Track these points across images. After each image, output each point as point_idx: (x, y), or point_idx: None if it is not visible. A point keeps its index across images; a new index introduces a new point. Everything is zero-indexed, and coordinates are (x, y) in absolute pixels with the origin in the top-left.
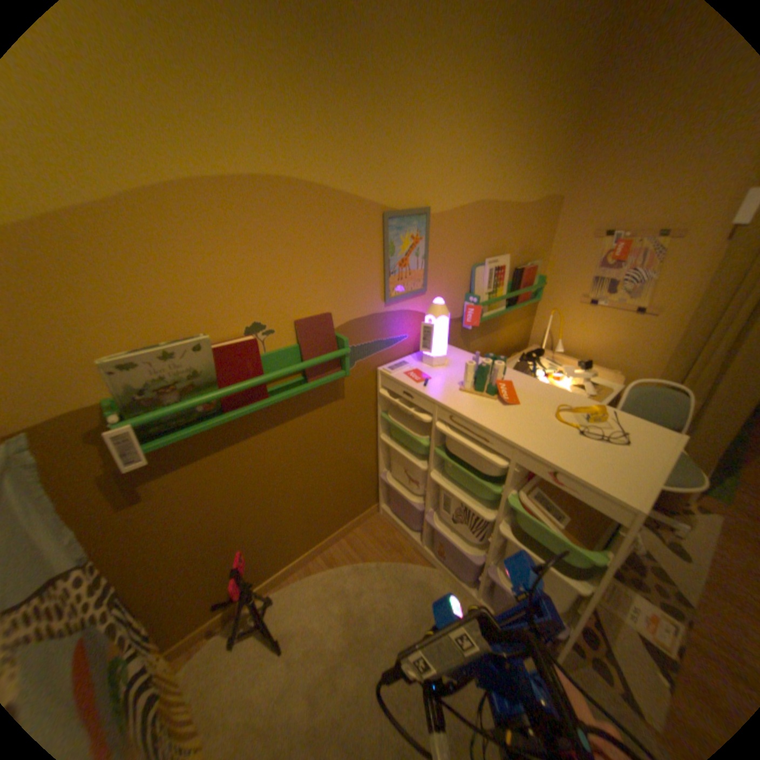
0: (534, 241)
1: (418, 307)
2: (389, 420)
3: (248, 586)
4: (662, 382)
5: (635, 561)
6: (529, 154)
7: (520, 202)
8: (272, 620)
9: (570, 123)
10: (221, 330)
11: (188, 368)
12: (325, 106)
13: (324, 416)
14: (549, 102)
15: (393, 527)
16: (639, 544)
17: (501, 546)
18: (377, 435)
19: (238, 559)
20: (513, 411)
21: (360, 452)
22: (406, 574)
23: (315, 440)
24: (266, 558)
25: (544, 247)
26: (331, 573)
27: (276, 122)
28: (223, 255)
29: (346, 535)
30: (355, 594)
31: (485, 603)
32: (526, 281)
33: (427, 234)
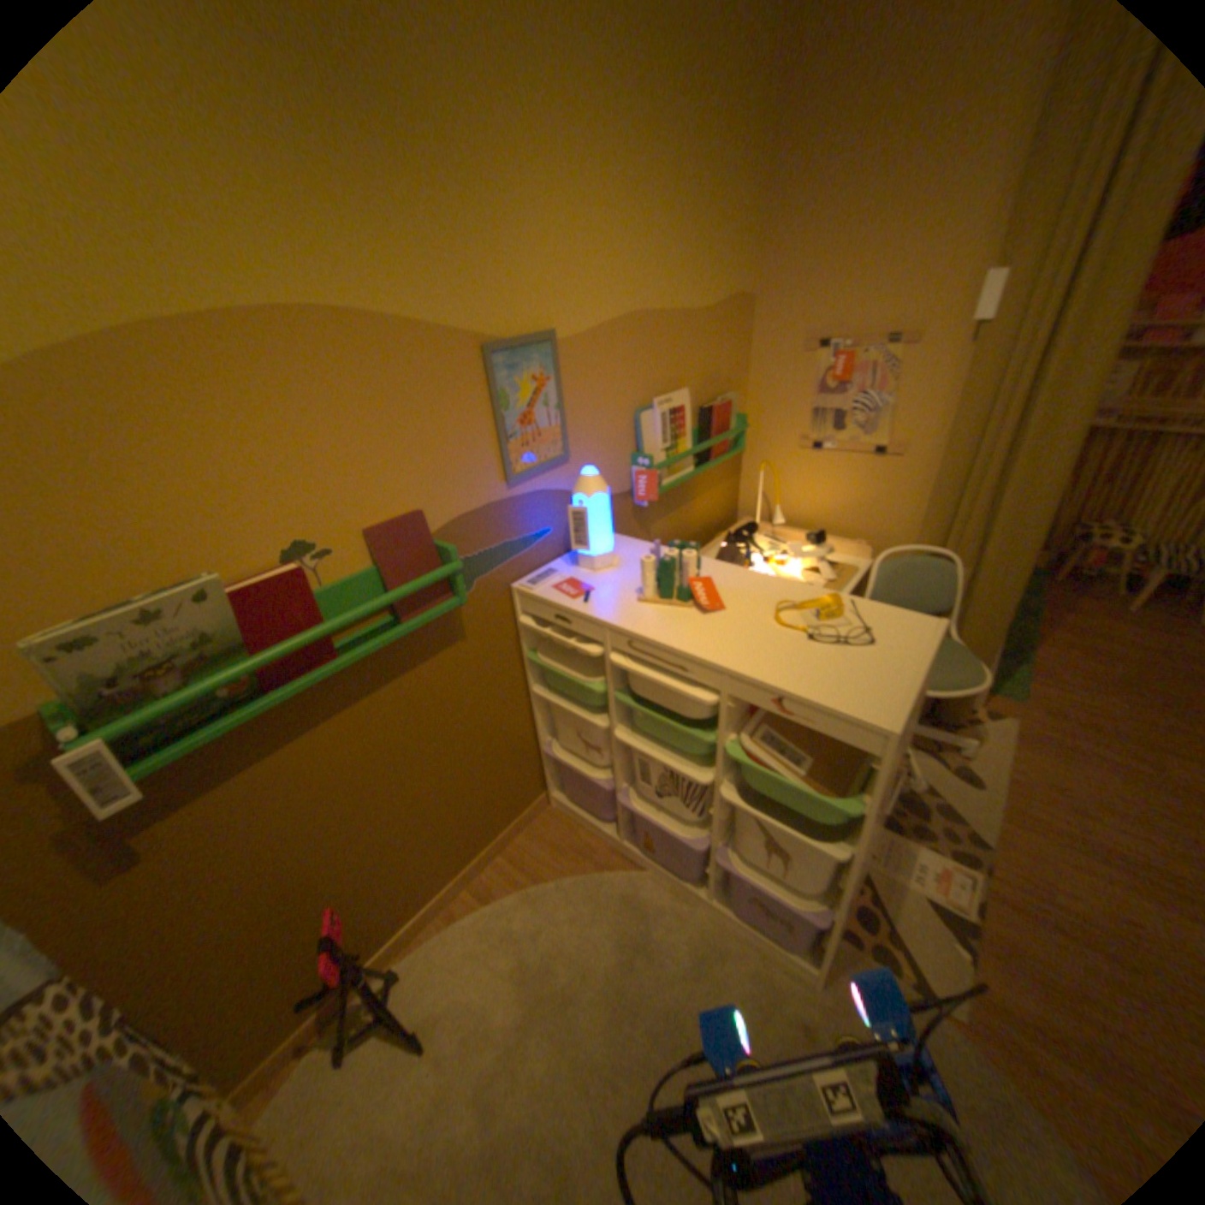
0: (722, 364)
1: (562, 483)
2: (542, 662)
3: (354, 962)
4: (919, 548)
5: (914, 803)
6: (695, 236)
7: (692, 309)
8: (401, 1005)
9: (748, 186)
10: (238, 561)
11: (189, 631)
12: (360, 185)
13: (437, 672)
14: (711, 158)
15: (574, 823)
16: (918, 779)
17: (729, 818)
18: (528, 689)
19: (330, 922)
20: (717, 621)
21: (505, 719)
22: (602, 889)
23: (429, 712)
24: (377, 911)
25: (739, 372)
26: (487, 912)
27: (280, 217)
28: (221, 439)
29: (503, 850)
30: (529, 936)
31: (720, 905)
32: (720, 425)
33: (558, 370)
